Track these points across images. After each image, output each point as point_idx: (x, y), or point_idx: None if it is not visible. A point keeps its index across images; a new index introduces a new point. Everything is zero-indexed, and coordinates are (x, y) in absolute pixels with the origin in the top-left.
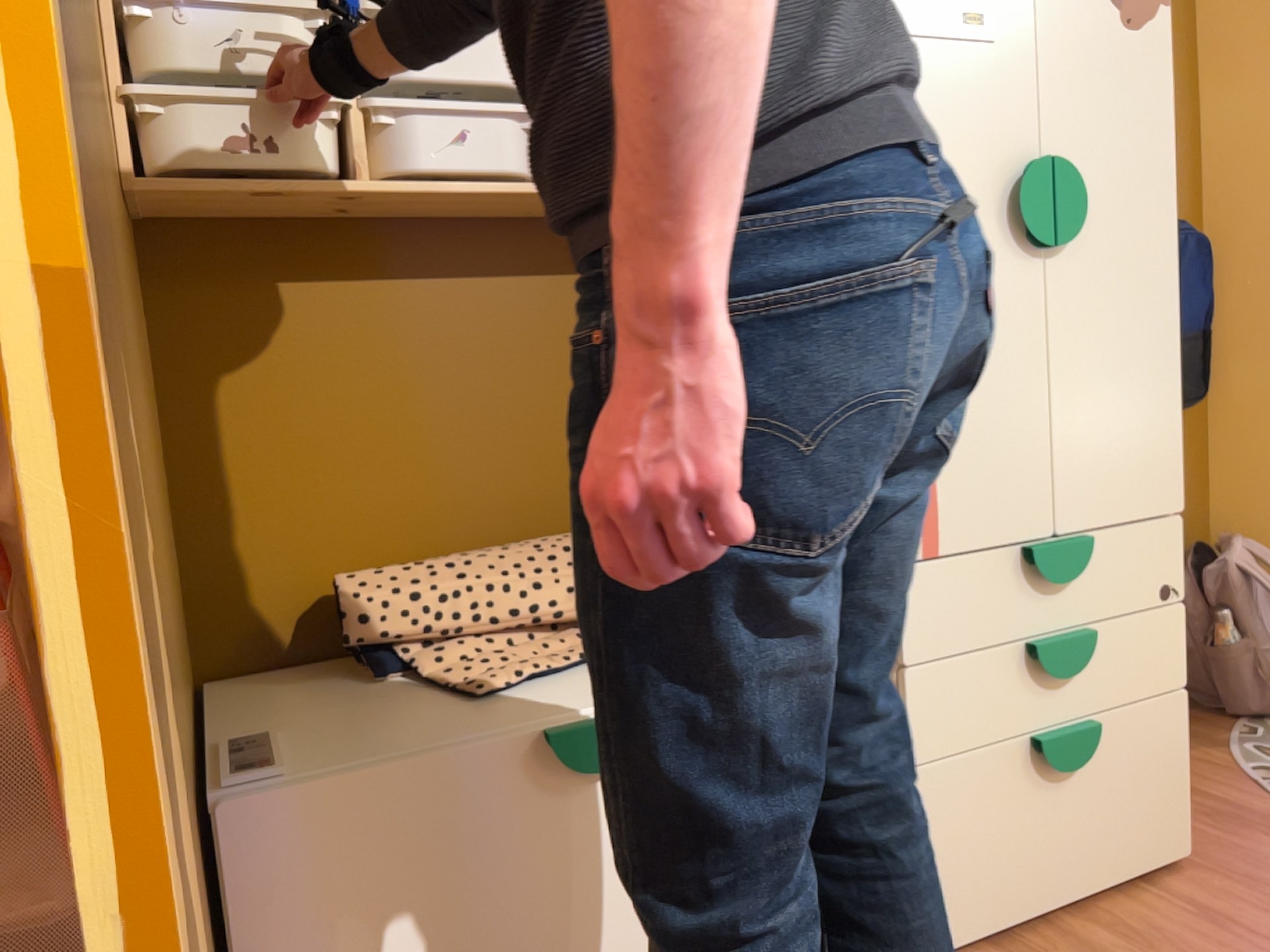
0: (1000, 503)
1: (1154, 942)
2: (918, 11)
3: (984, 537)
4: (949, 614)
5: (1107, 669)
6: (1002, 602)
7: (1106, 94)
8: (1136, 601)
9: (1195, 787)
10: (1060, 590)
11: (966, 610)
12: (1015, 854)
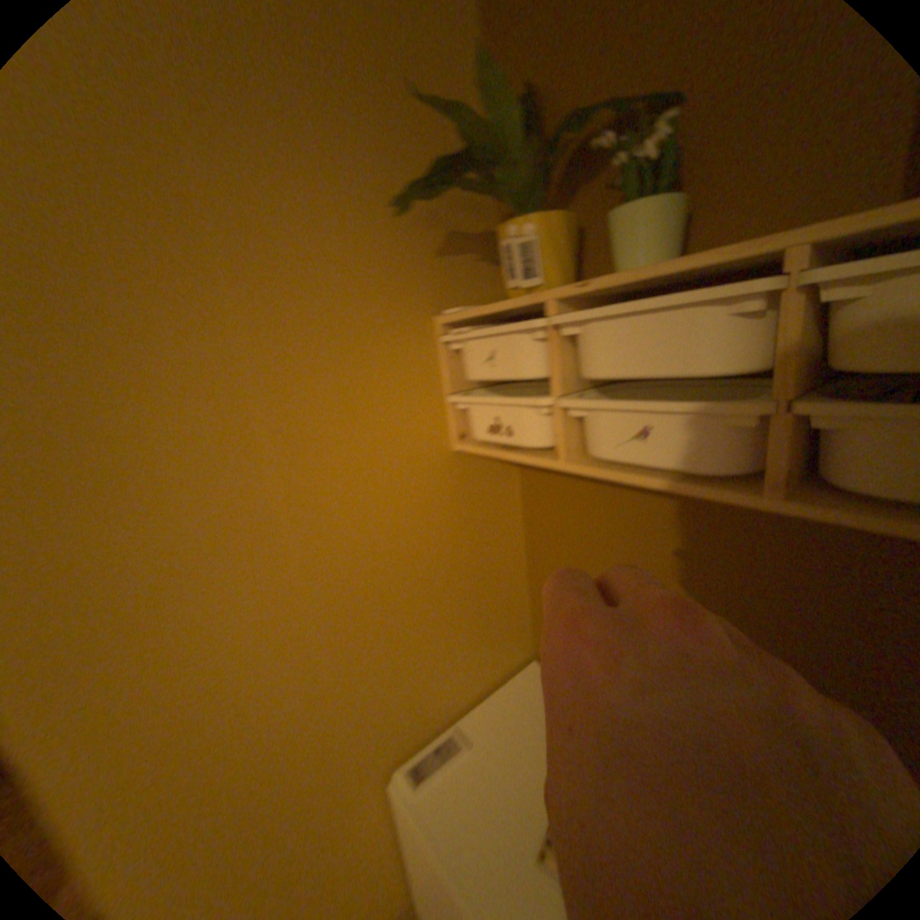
0: None
1: None
2: None
3: None
4: None
5: None
6: None
7: None
8: None
9: None
10: None
11: None
12: None
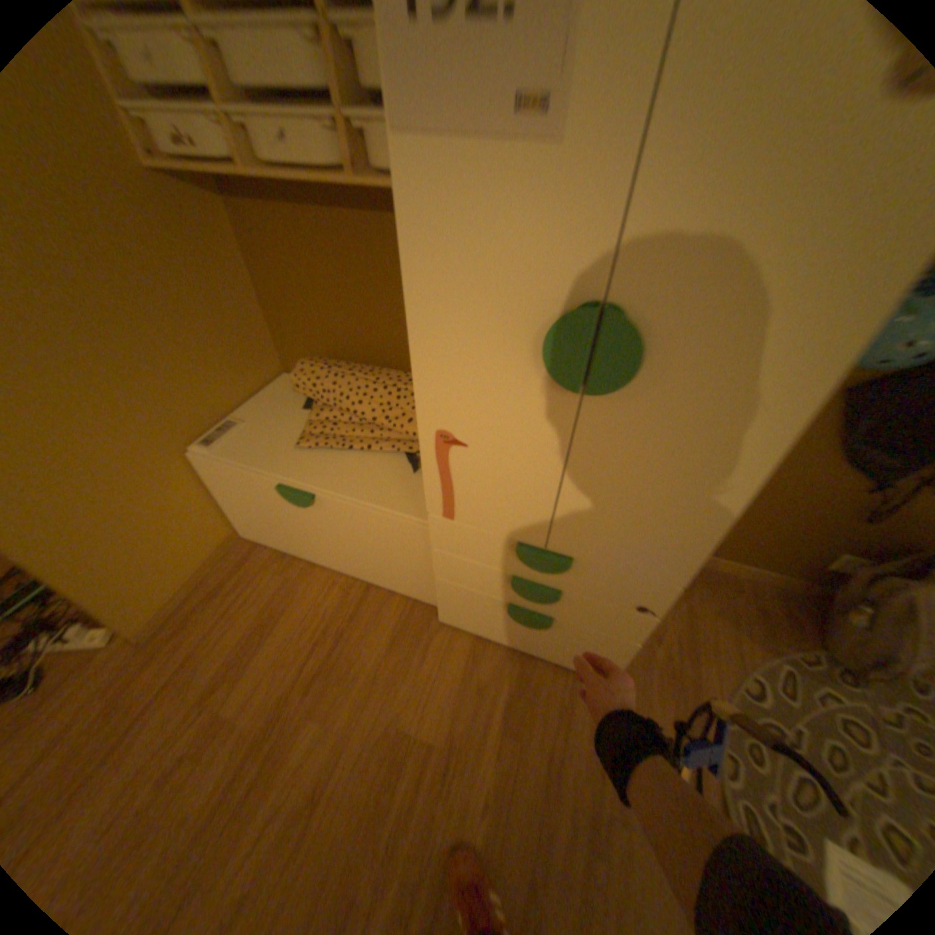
0: (499, 516)
1: (523, 692)
2: (446, 96)
3: (485, 525)
4: (458, 541)
5: (571, 608)
6: (496, 552)
7: (760, 226)
8: (608, 599)
9: (693, 659)
10: (538, 568)
11: (470, 544)
12: (490, 623)
